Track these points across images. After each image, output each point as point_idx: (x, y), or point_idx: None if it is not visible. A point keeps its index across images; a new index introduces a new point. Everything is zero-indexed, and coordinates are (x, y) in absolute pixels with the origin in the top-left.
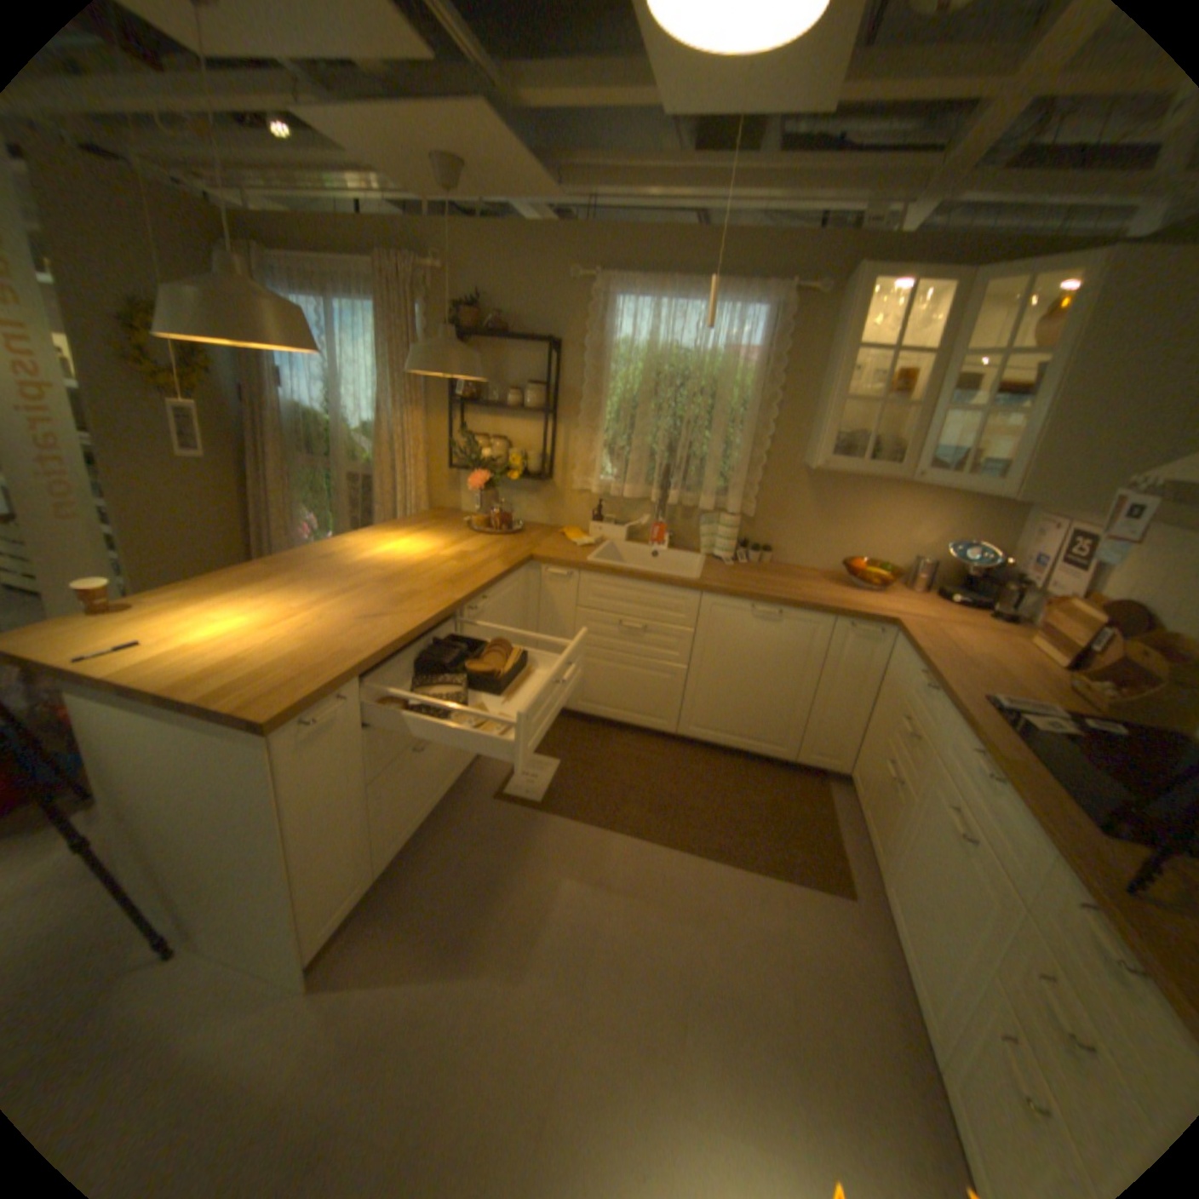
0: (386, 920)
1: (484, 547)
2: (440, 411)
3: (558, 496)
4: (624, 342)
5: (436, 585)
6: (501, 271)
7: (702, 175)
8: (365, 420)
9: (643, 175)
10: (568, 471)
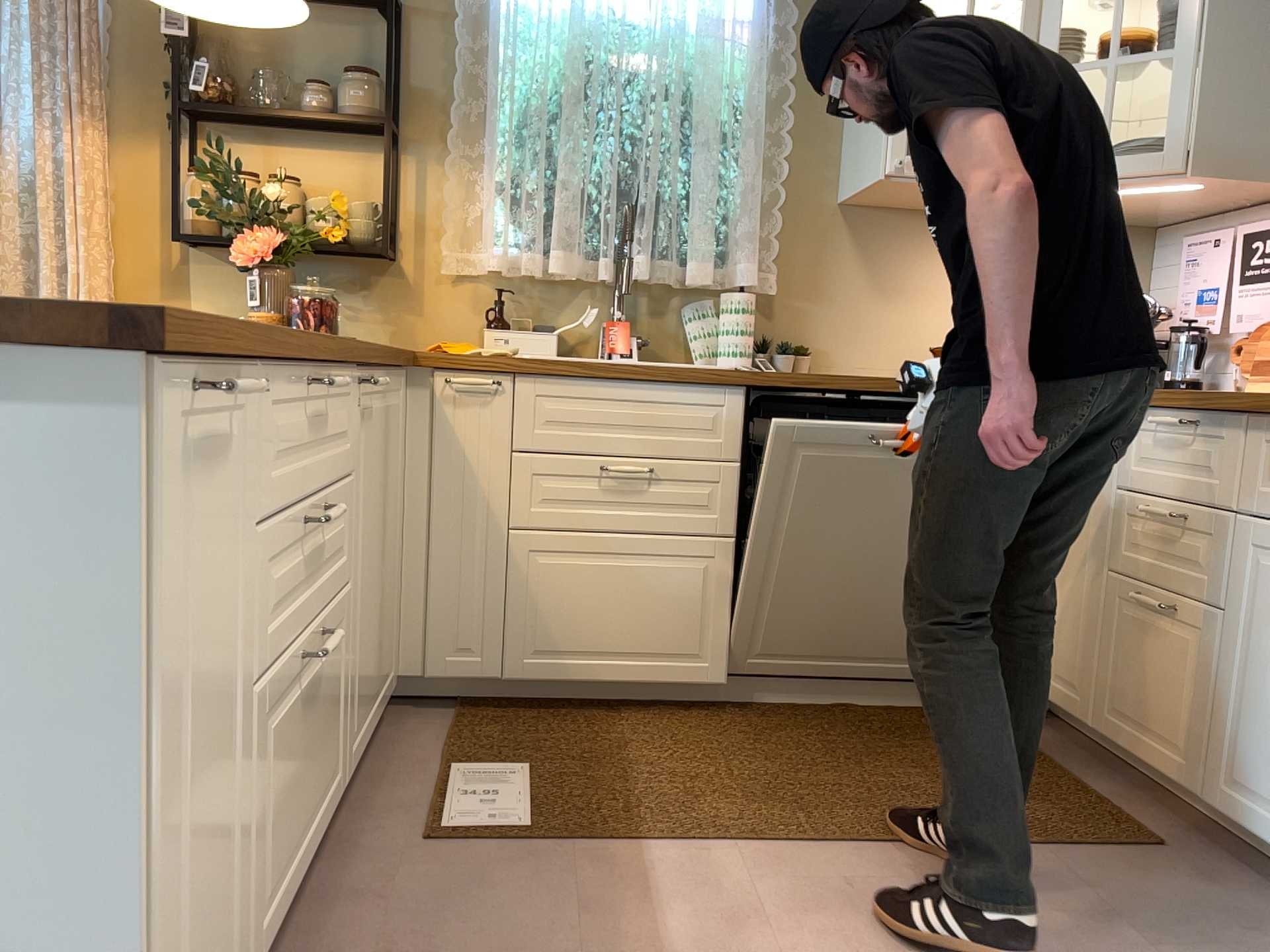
0: None
1: None
2: (150, 138)
3: (413, 290)
4: (525, 9)
5: None
6: None
7: None
8: None
9: None
10: (430, 241)
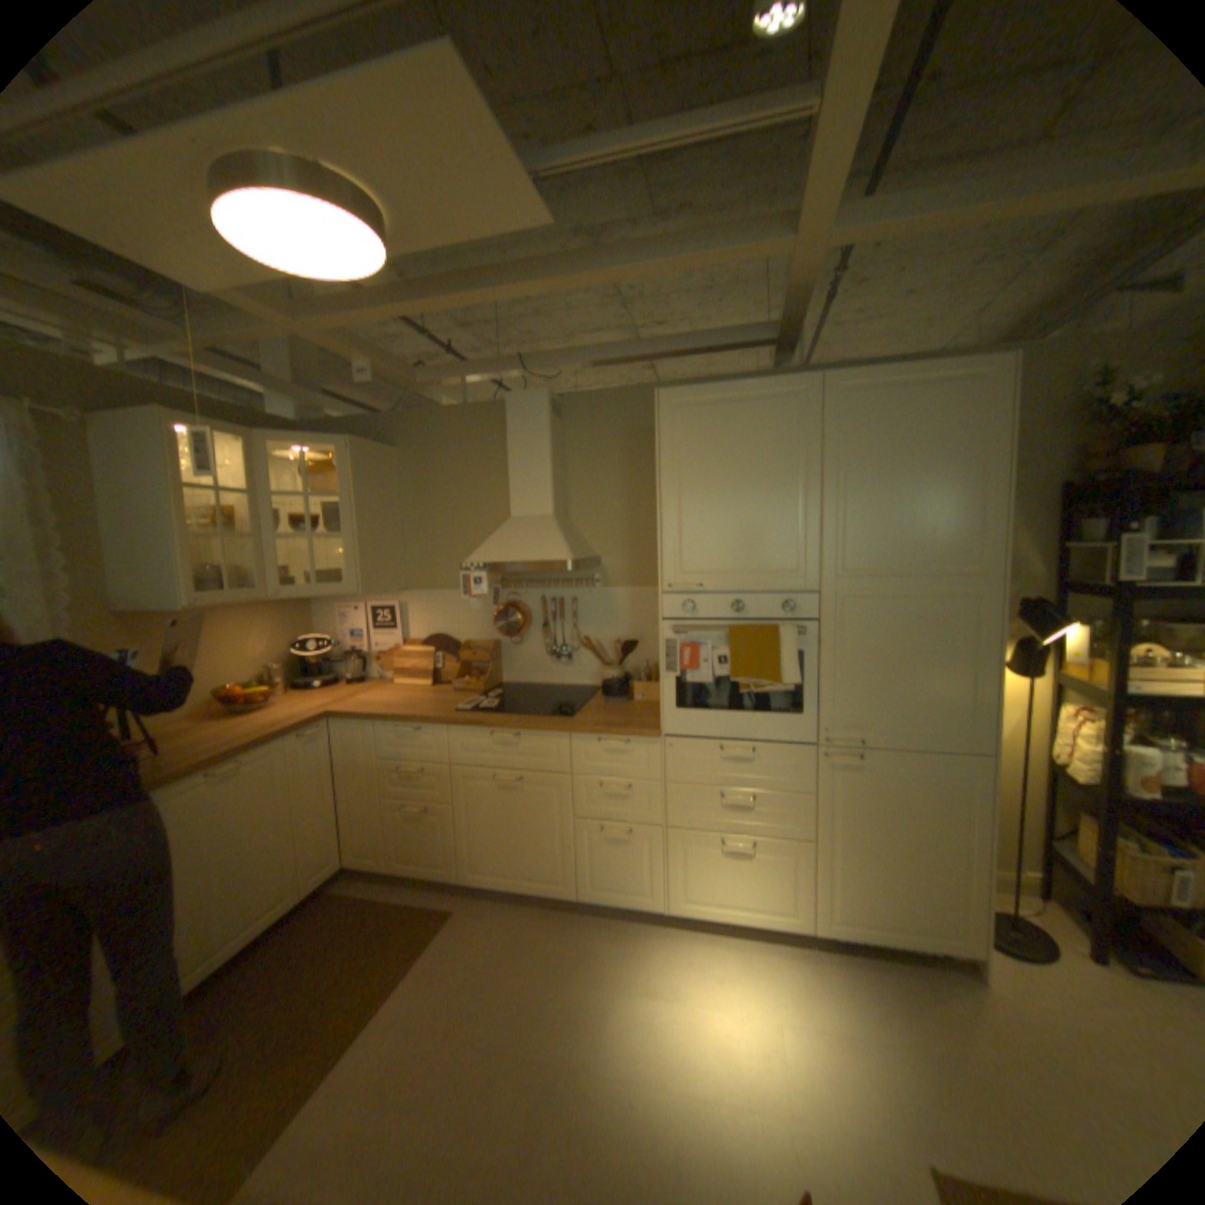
0: None
1: None
2: None
3: None
4: None
5: None
6: None
7: None
8: None
9: None
10: None
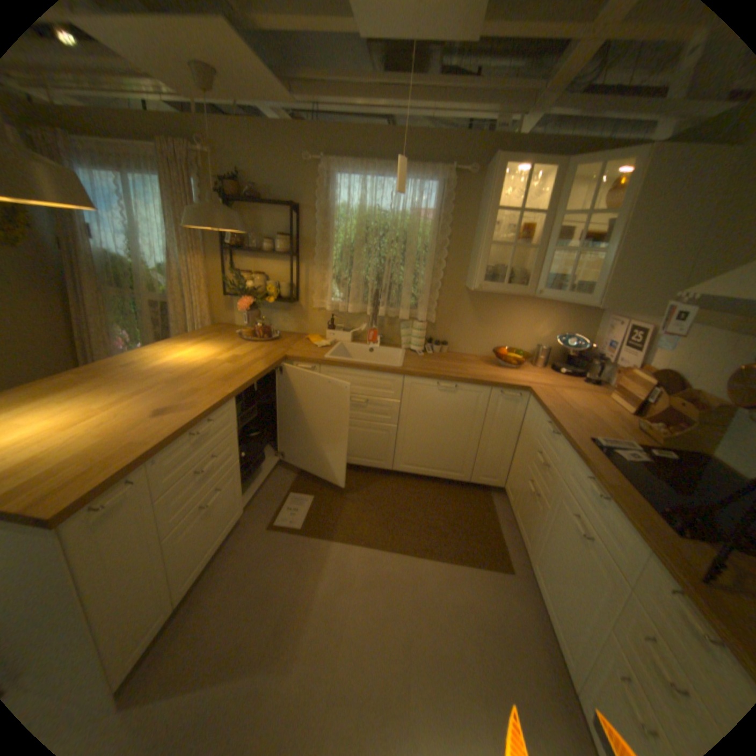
0: (185, 636)
1: (251, 351)
2: (215, 254)
3: (303, 312)
4: (343, 206)
5: (213, 382)
6: (253, 154)
7: (390, 90)
8: (159, 262)
9: (349, 88)
10: (309, 295)
